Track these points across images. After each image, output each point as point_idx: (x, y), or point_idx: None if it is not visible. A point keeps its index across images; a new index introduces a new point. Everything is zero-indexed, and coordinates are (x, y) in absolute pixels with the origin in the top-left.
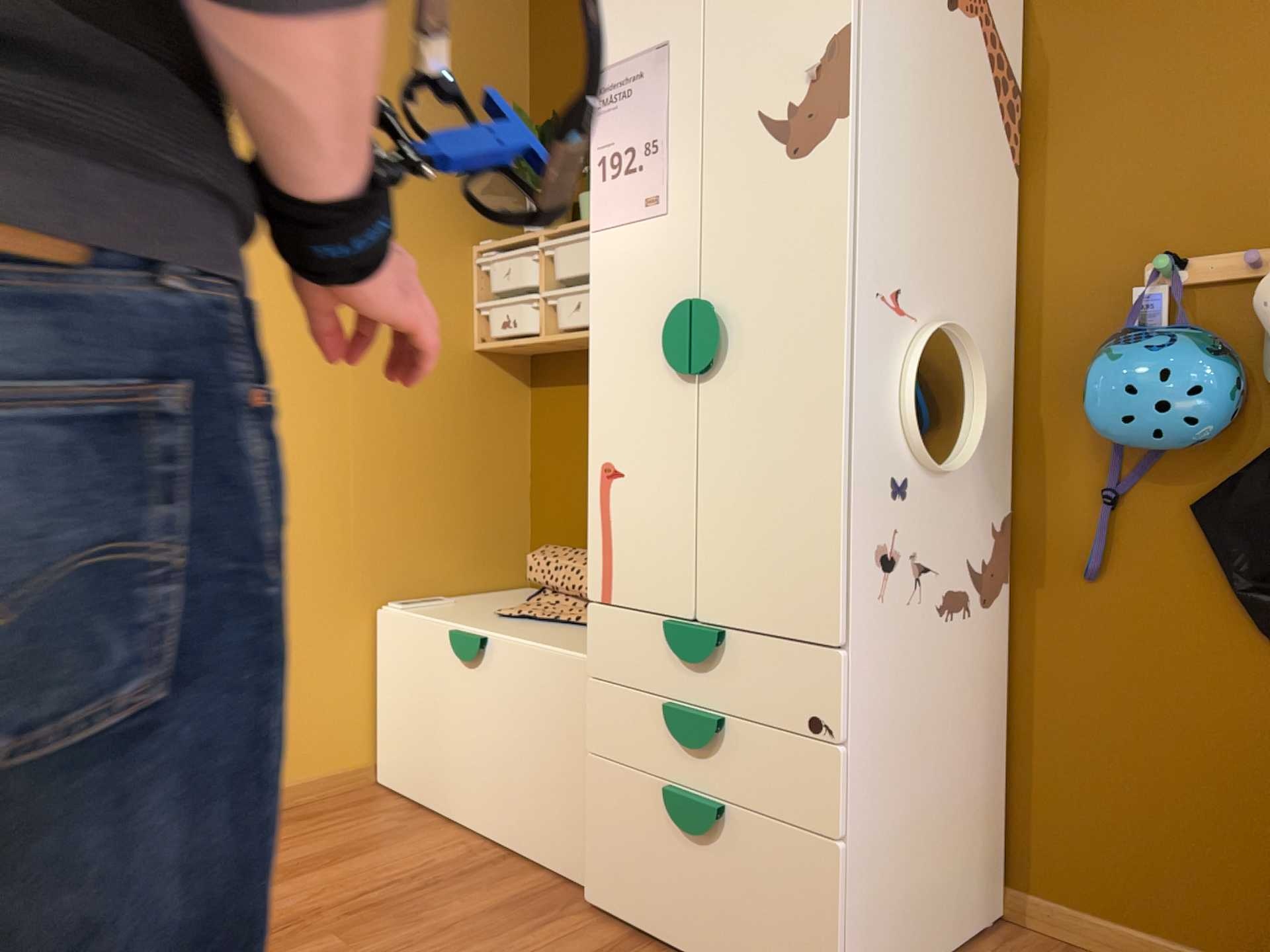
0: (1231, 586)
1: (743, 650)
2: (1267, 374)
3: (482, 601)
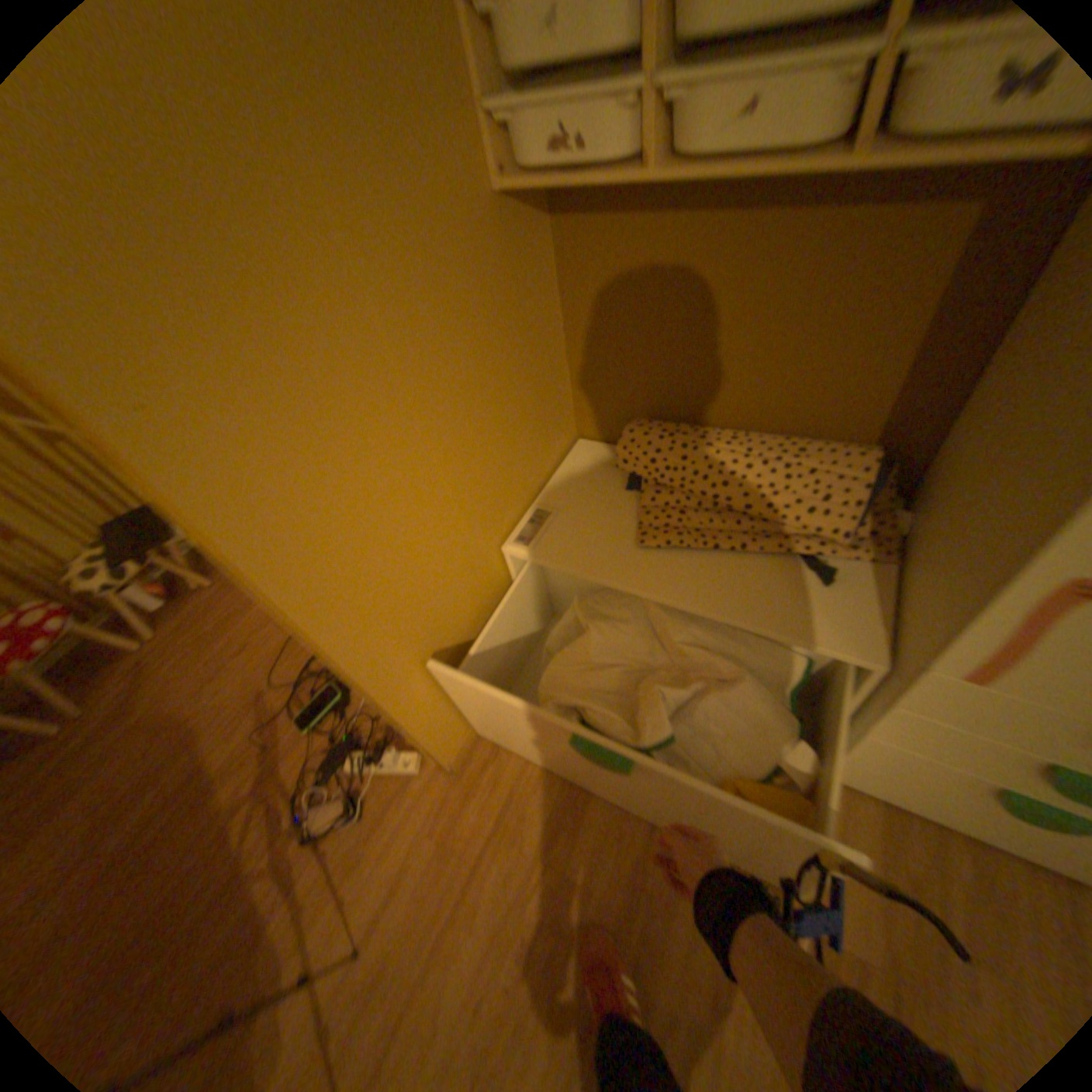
0: None
1: None
2: None
3: (579, 497)
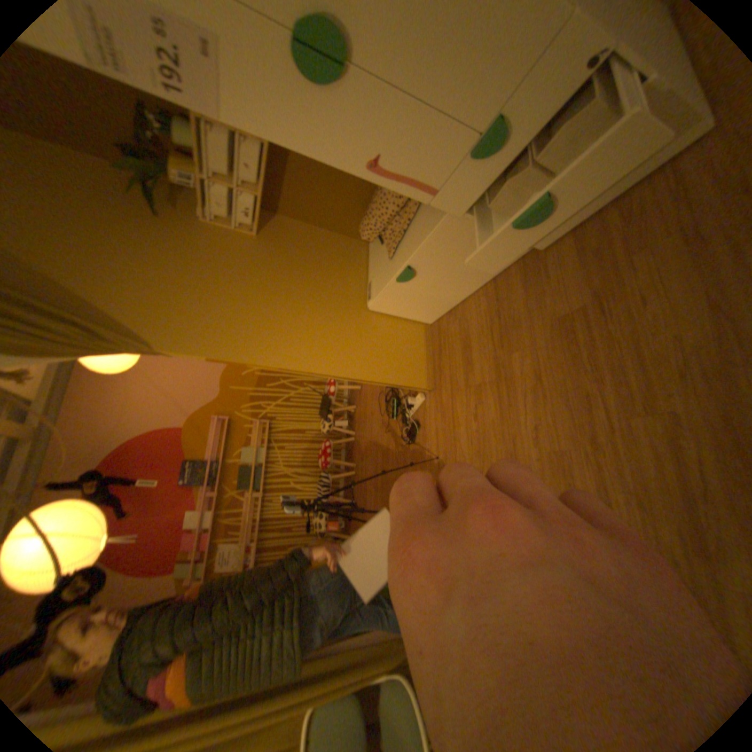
0: None
1: (518, 103)
2: None
3: (376, 264)
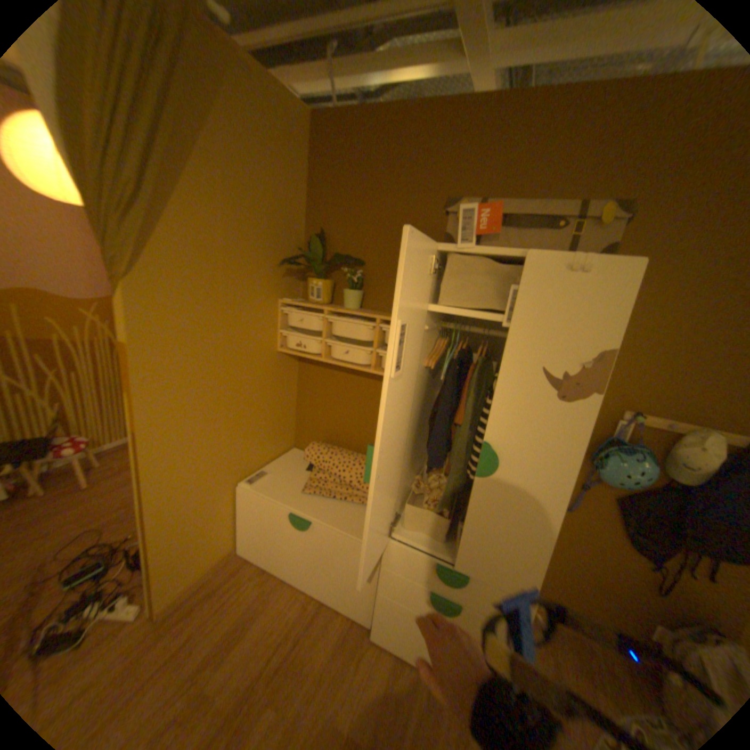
0: (627, 531)
1: (478, 586)
2: (669, 471)
3: (284, 470)
